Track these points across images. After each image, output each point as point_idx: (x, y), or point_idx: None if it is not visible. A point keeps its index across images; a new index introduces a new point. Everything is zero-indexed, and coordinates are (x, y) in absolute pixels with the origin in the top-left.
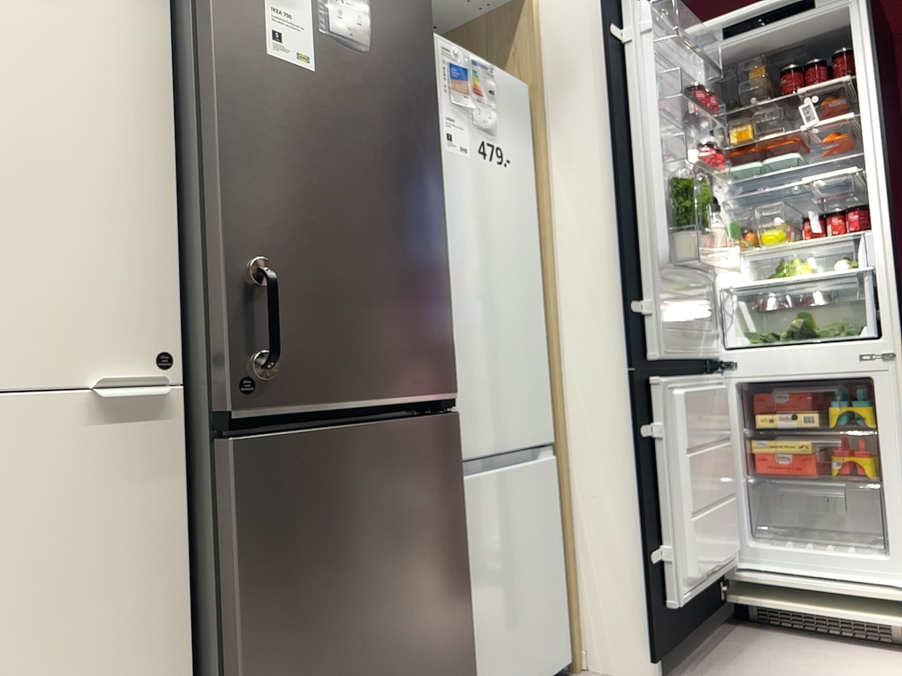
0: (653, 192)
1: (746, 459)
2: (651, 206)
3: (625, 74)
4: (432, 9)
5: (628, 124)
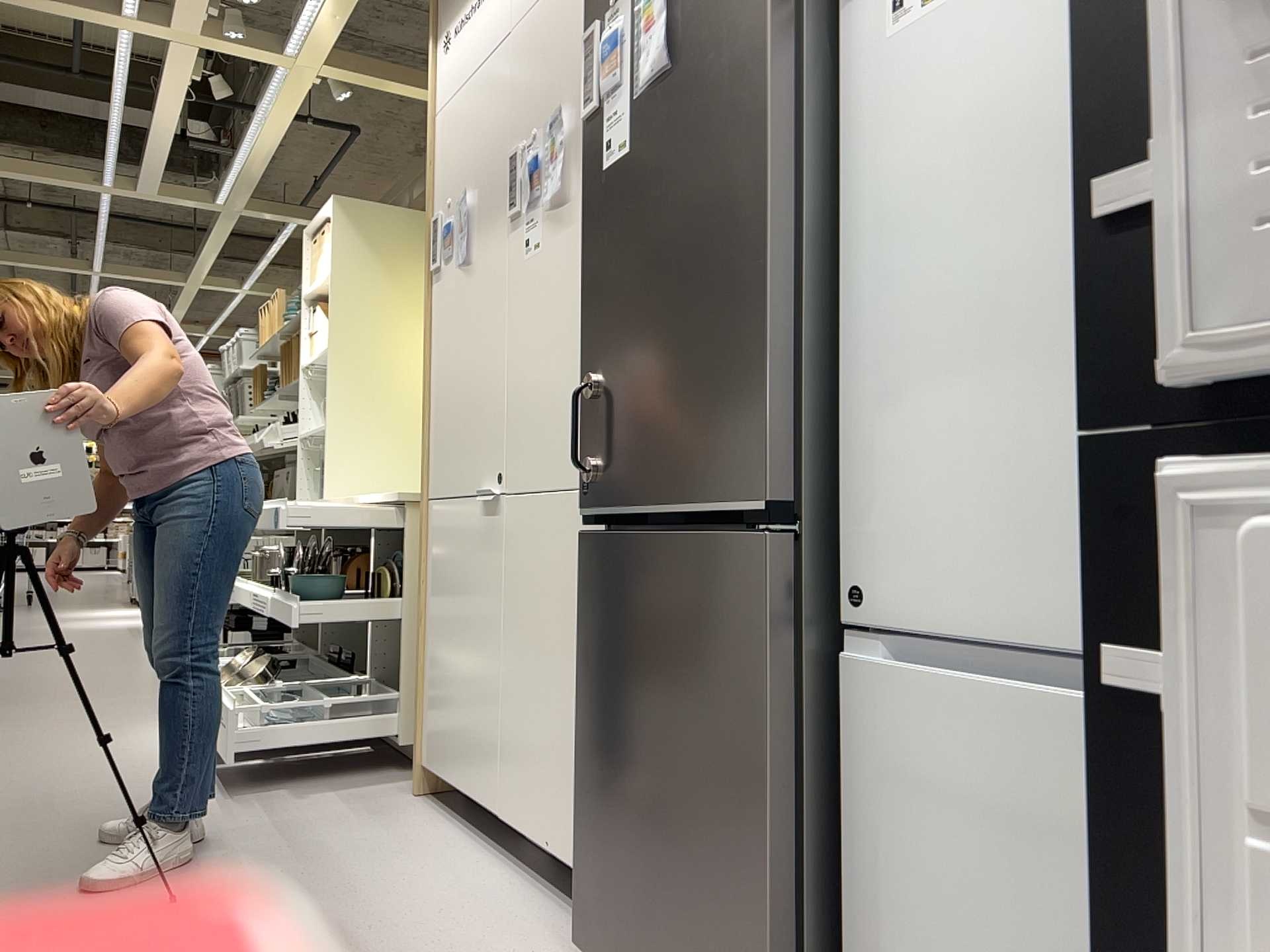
0: None
1: None
2: None
3: None
4: None
5: None
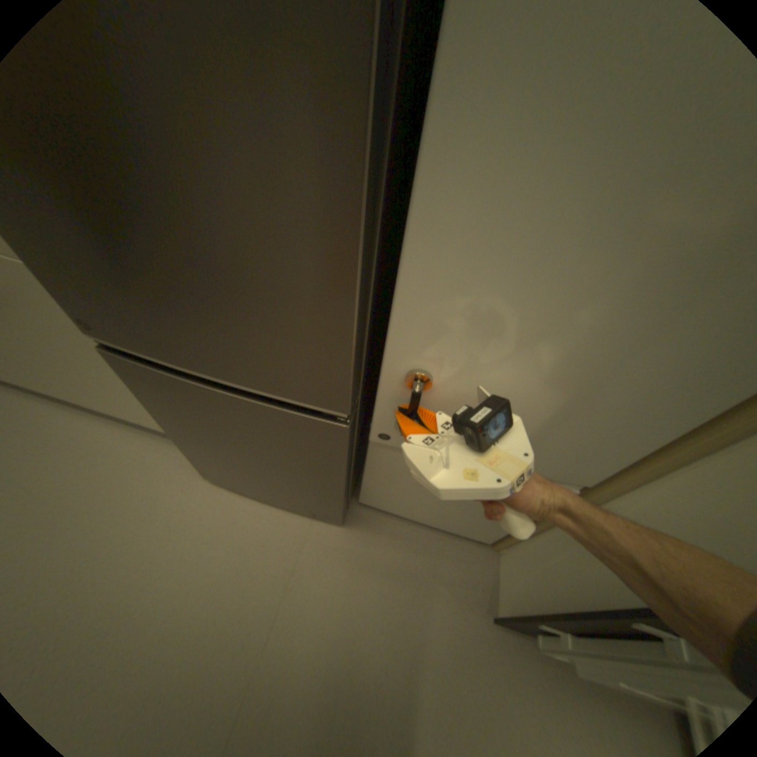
0: None
1: None
2: None
3: None
4: None
5: None
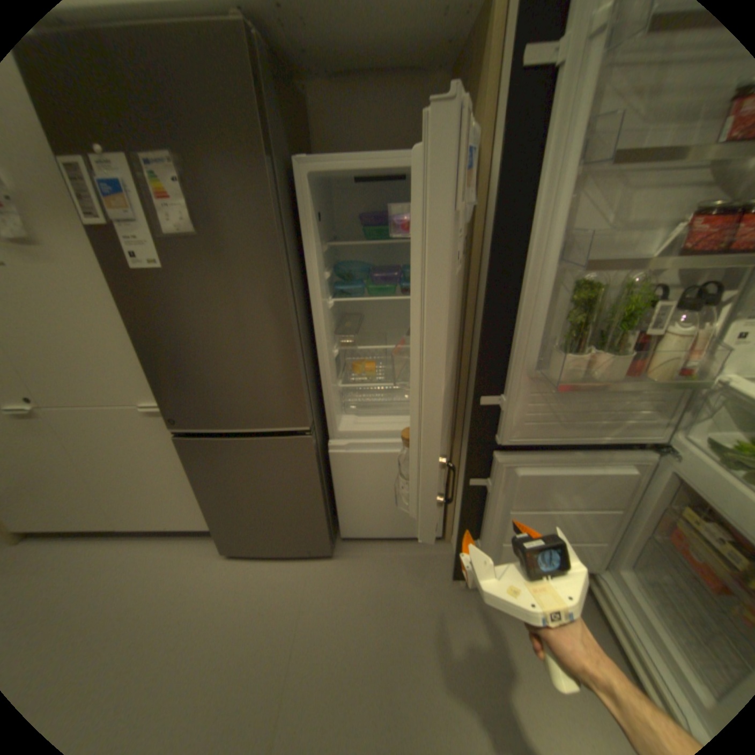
0: (541, 294)
1: (657, 524)
2: (529, 312)
3: (543, 127)
4: (262, 153)
5: (530, 205)
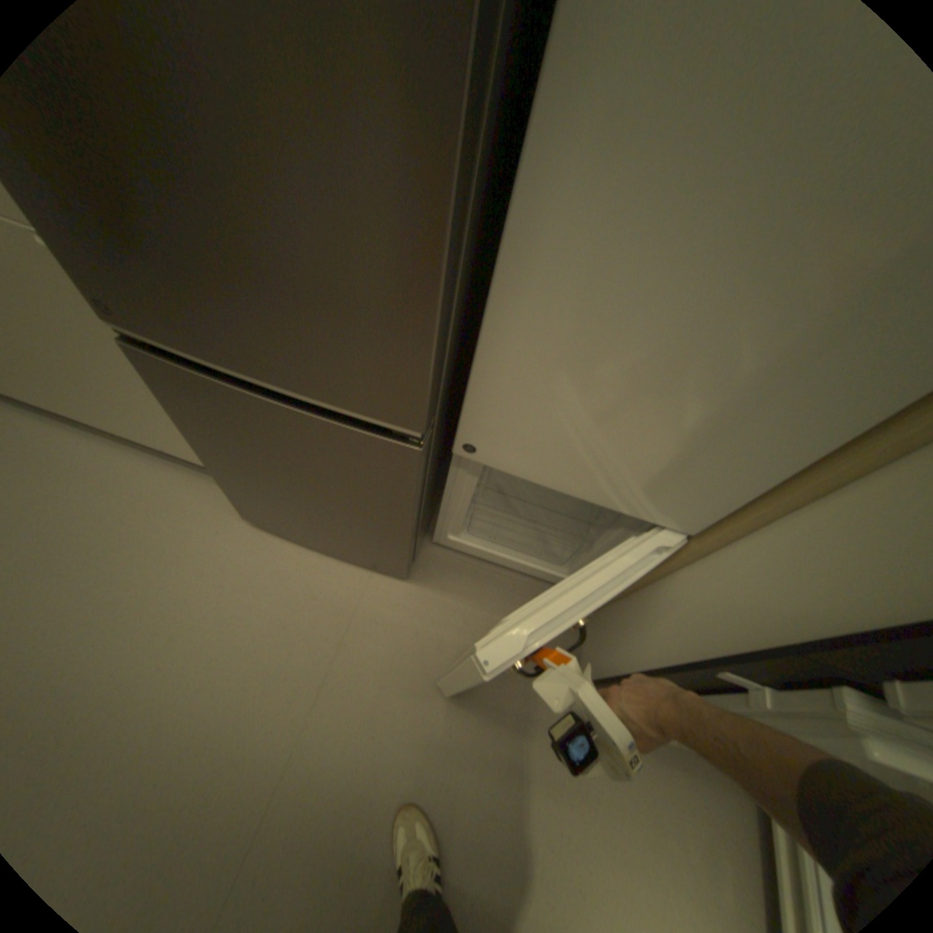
0: None
1: None
2: None
3: None
4: None
5: None
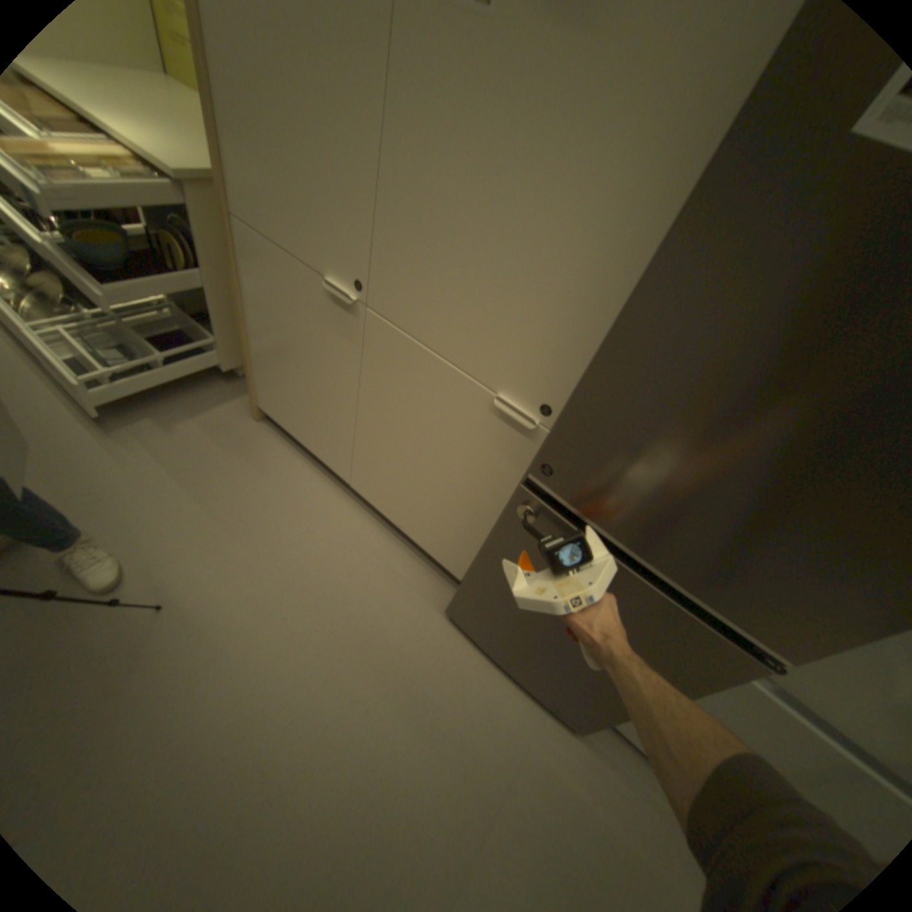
0: None
1: None
2: None
3: None
4: None
5: None
